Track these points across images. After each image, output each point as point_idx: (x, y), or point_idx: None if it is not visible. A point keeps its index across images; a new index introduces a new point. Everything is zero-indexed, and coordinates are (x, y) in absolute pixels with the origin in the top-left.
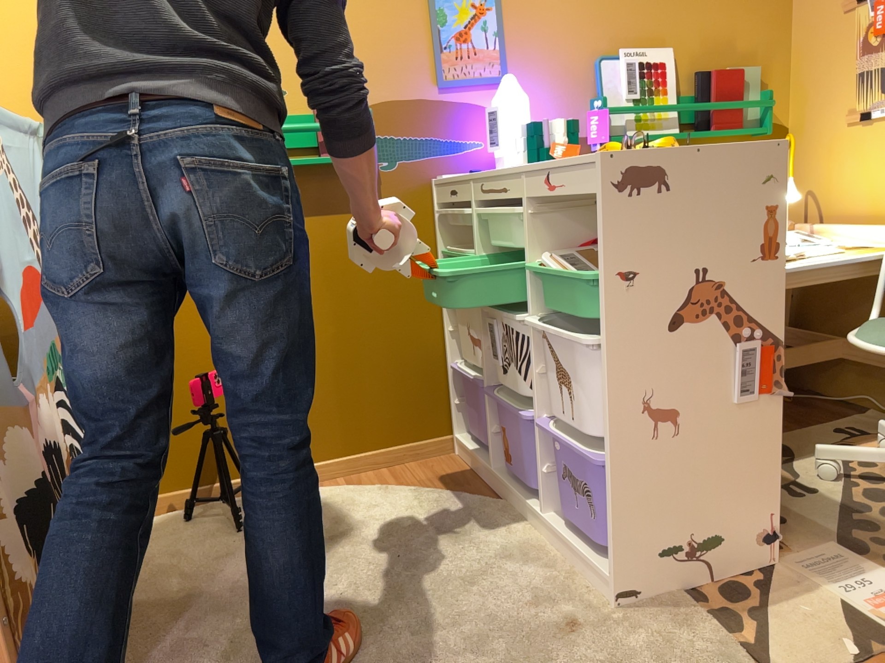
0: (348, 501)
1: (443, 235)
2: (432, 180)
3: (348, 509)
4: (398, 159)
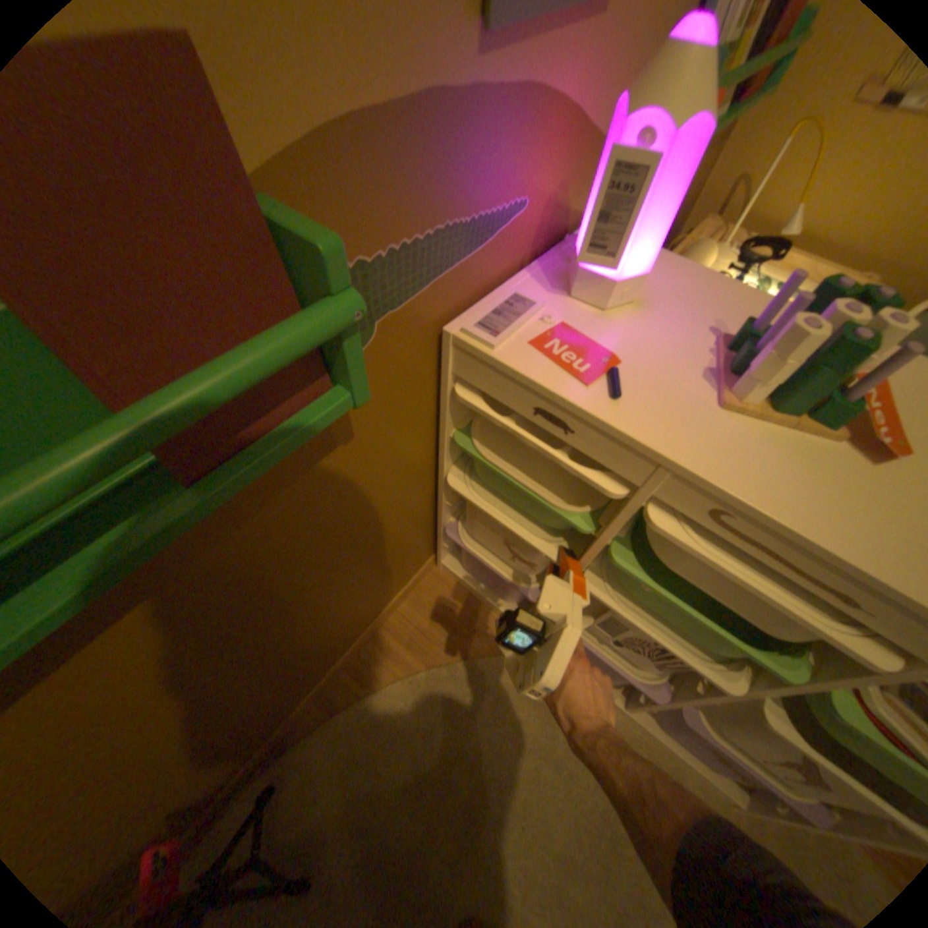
0: (395, 735)
1: (456, 412)
2: (447, 331)
3: (407, 752)
4: (381, 314)
